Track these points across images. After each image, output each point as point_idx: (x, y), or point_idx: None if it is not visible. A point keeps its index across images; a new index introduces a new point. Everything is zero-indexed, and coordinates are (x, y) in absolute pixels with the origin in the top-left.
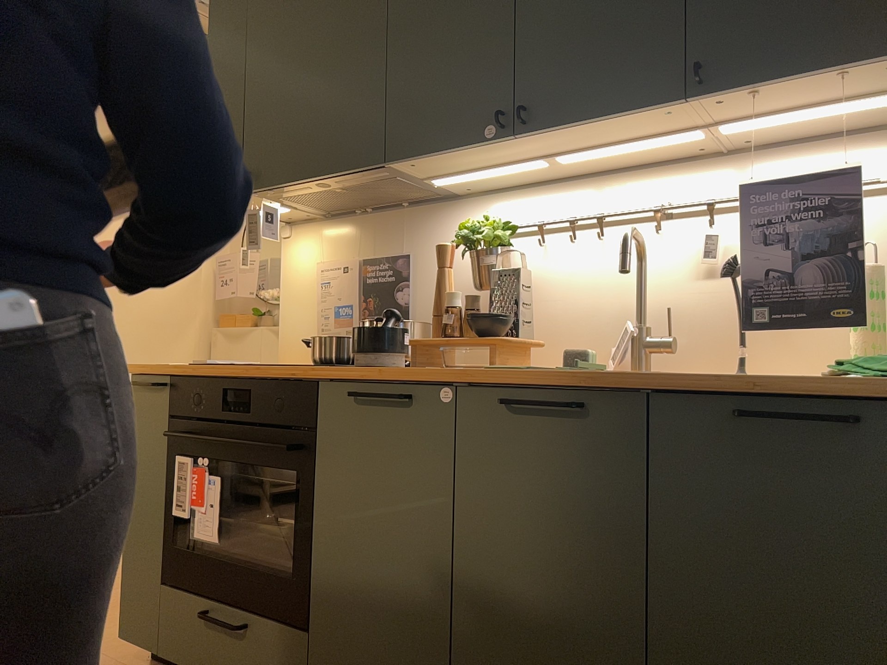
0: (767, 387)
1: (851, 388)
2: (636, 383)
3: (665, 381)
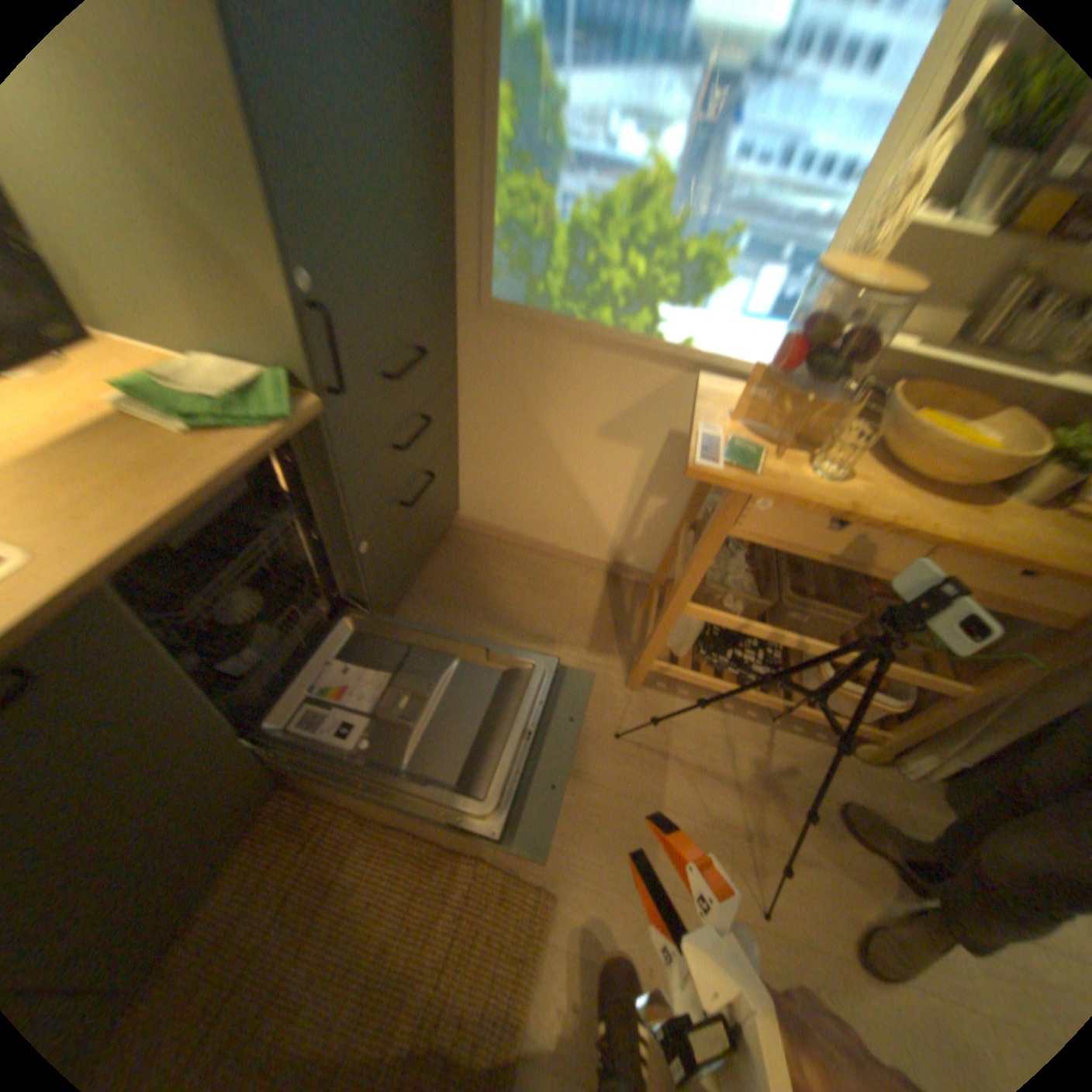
0: (209, 487)
1: (249, 444)
2: (77, 587)
3: (116, 557)
